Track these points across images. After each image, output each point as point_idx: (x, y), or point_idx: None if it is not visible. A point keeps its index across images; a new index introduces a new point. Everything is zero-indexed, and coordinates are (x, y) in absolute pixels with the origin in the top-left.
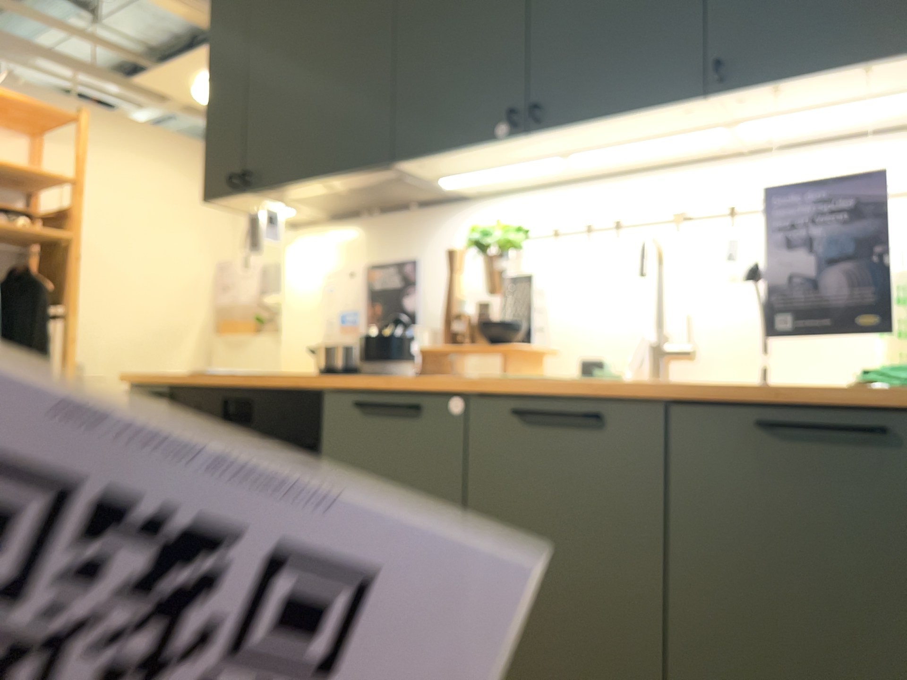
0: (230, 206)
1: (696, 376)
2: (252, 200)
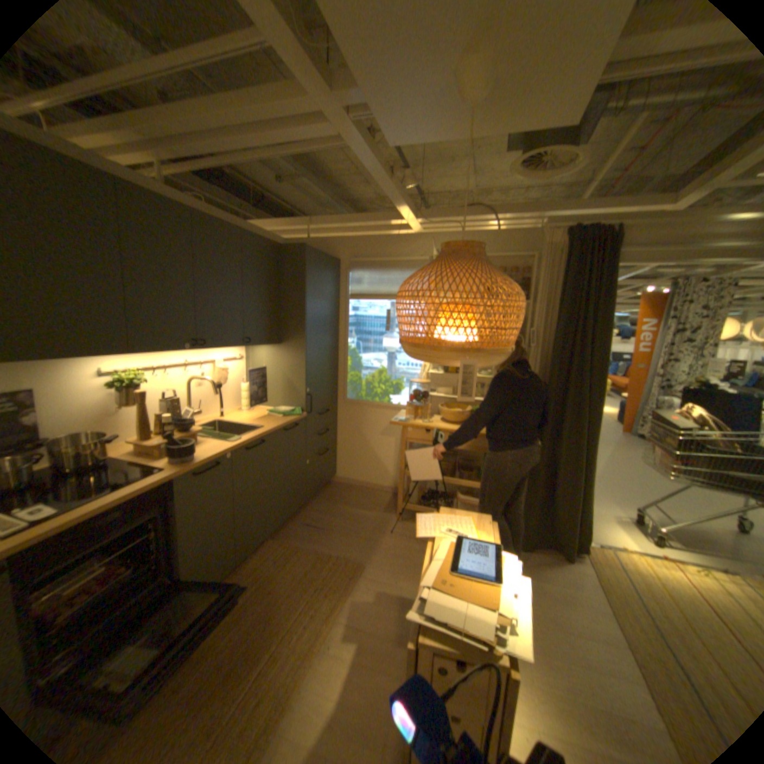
0: None
1: (191, 419)
2: None
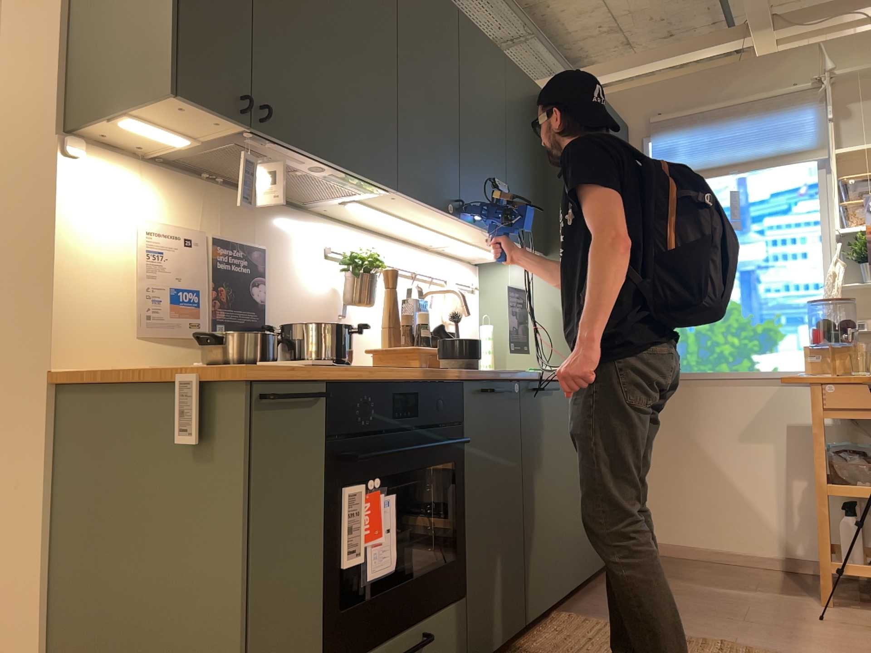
0: (174, 110)
1: None
2: (220, 127)
